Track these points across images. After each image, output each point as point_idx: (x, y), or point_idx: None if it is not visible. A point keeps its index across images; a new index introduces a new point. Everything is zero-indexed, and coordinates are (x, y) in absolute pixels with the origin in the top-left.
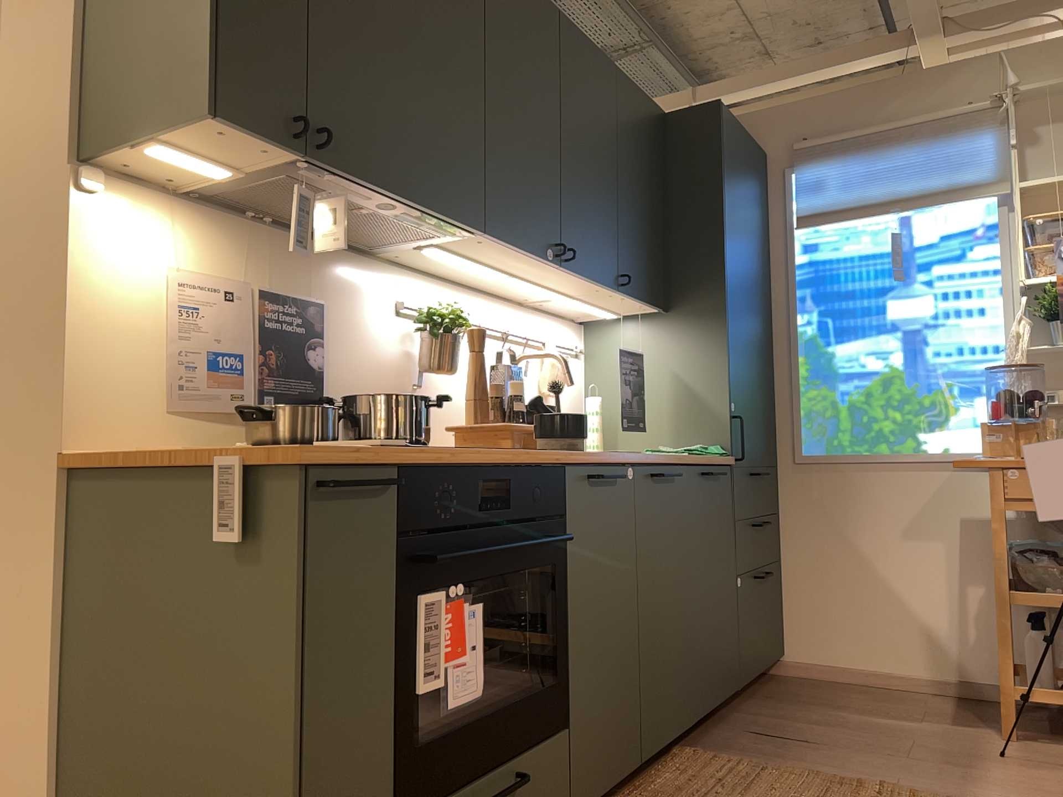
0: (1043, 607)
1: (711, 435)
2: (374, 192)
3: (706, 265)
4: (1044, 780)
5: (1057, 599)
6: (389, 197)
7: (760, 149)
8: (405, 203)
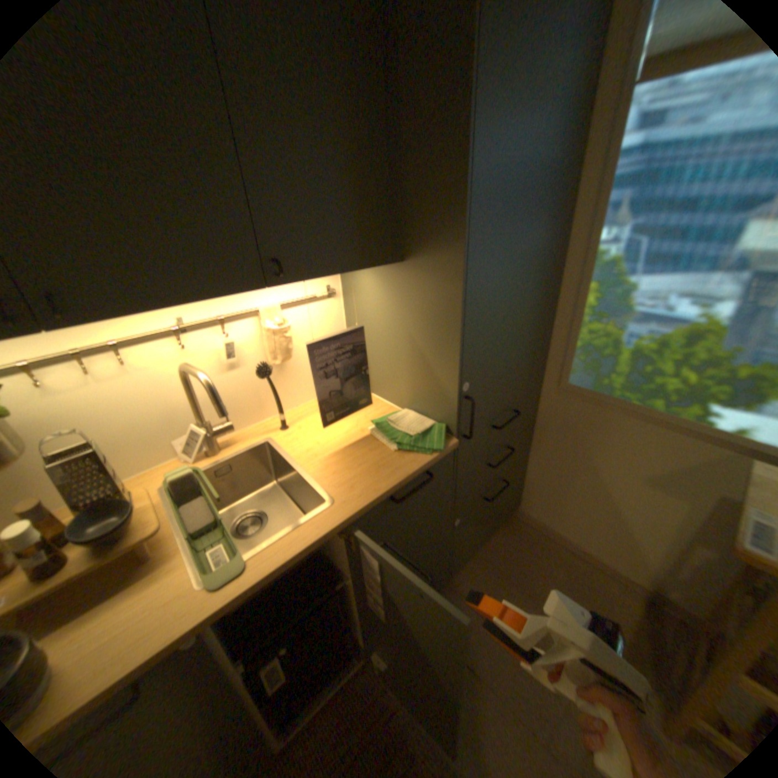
0: None
1: (439, 410)
2: None
3: (443, 199)
4: None
5: None
6: None
7: None
8: None
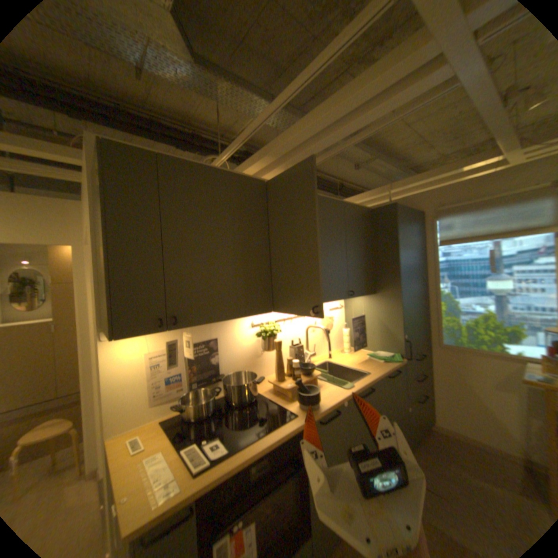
0: None
1: (395, 348)
2: (211, 322)
3: (391, 276)
4: None
5: None
6: (219, 321)
7: (421, 209)
8: (227, 319)
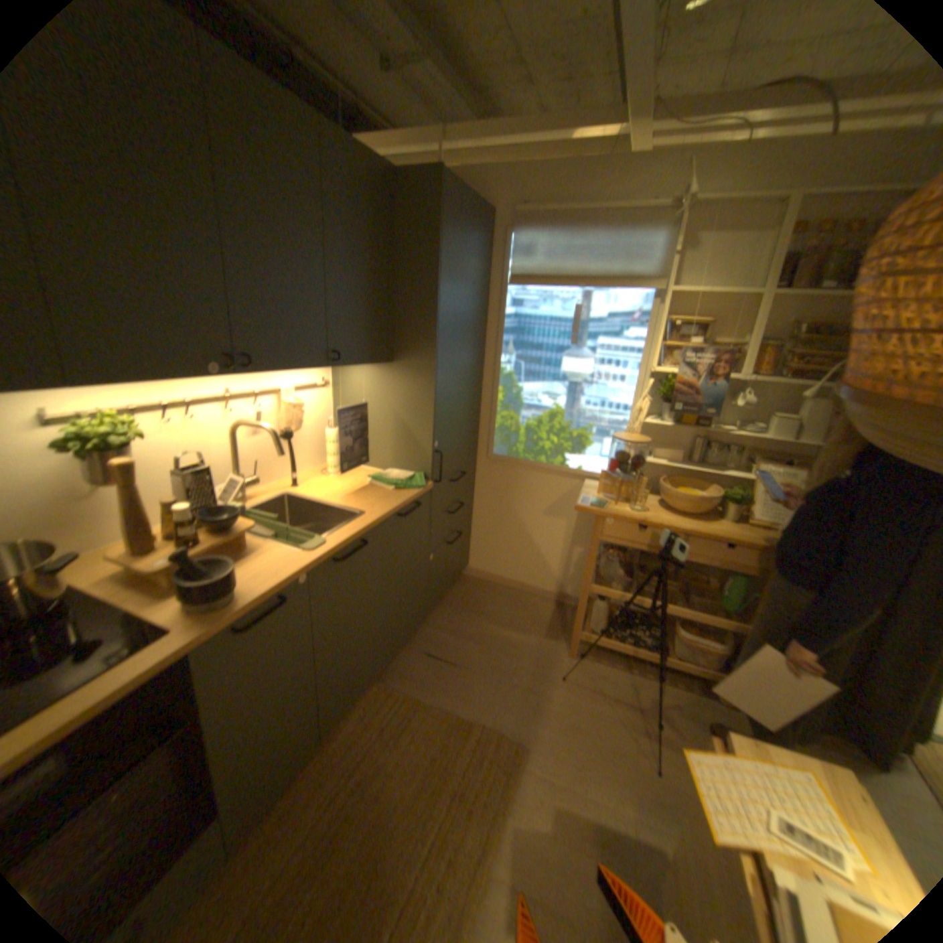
0: (607, 598)
1: (417, 464)
2: None
3: (421, 330)
4: (578, 711)
5: (616, 595)
6: None
7: (492, 204)
8: None
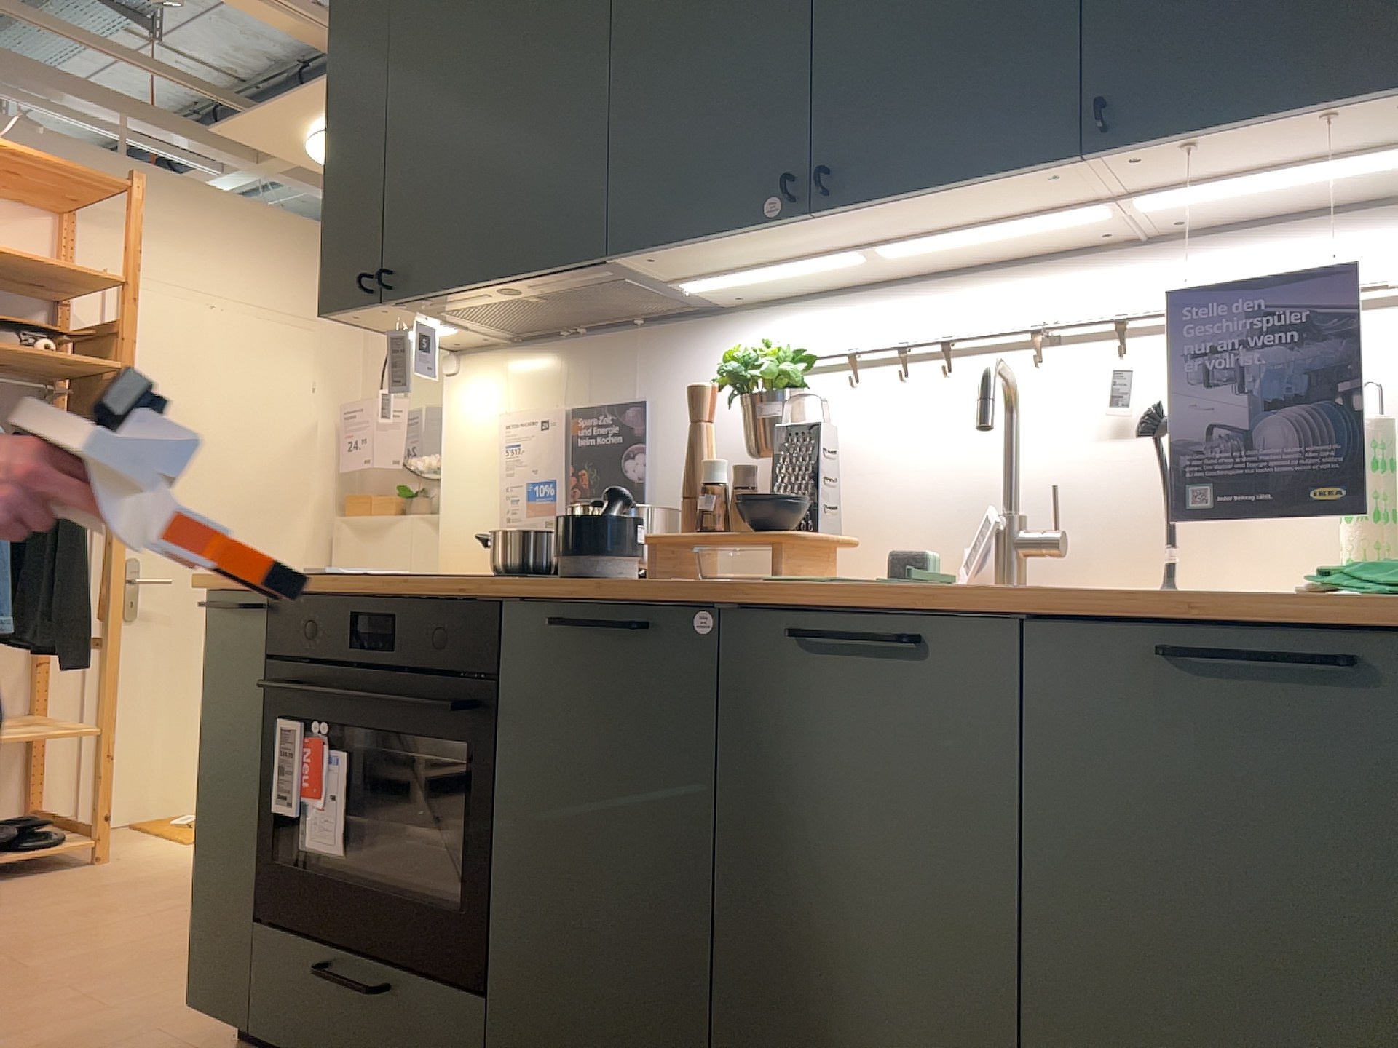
0: None
1: None
2: (465, 292)
3: None
4: None
5: None
6: (480, 288)
7: None
8: (497, 283)
